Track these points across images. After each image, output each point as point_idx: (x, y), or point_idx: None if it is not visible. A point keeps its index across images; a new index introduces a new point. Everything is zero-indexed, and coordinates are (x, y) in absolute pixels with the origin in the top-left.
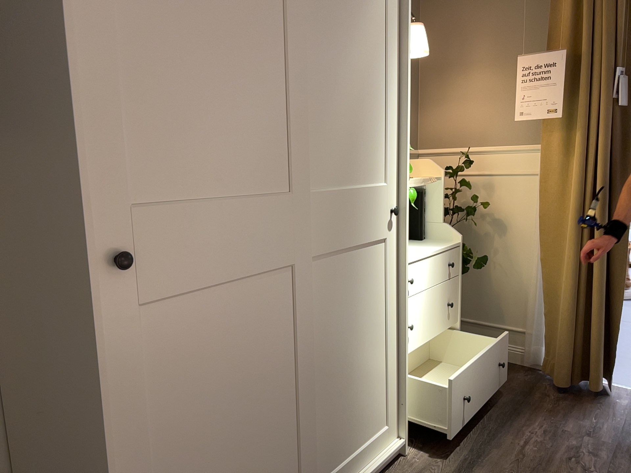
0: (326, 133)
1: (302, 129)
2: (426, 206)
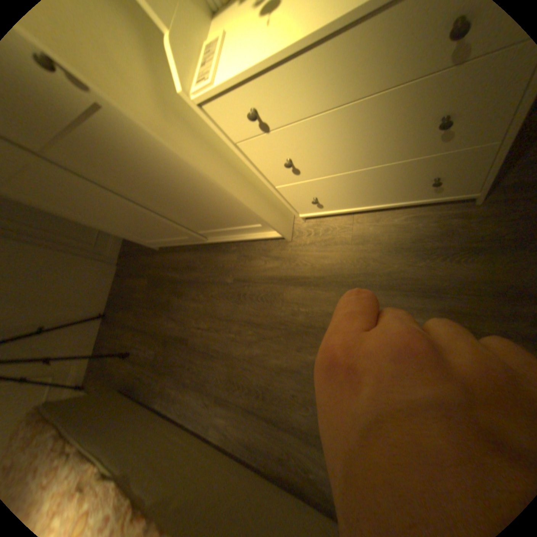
0: None
1: None
2: None
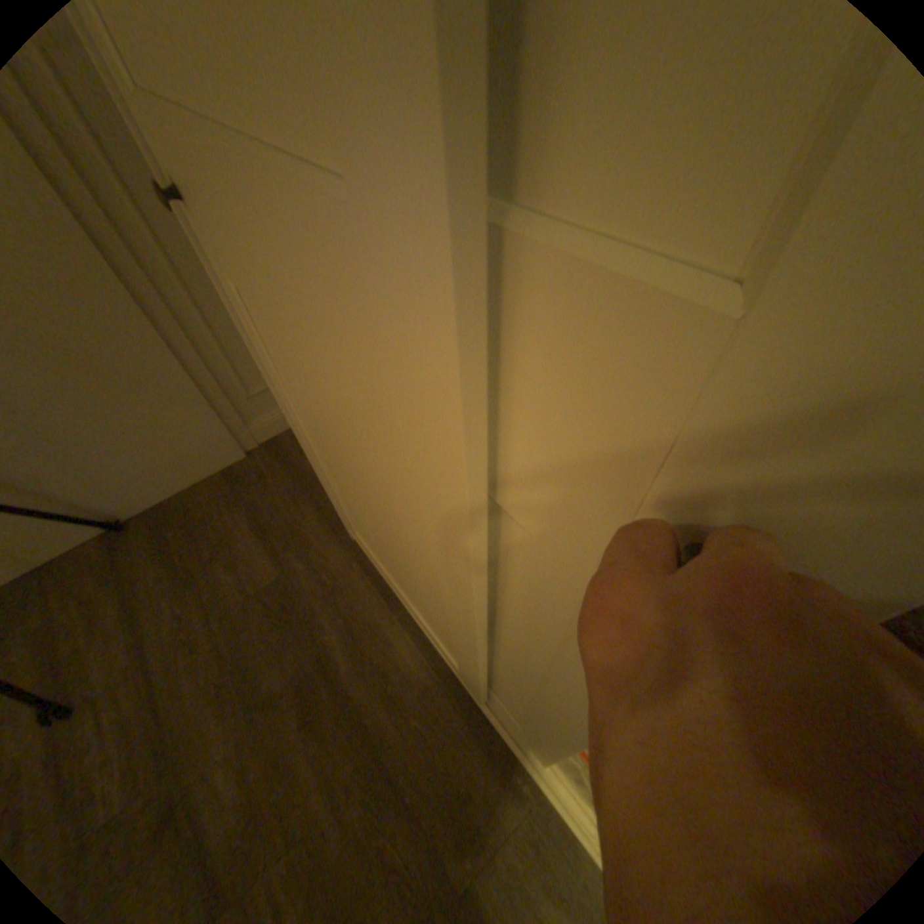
0: None
1: None
2: None
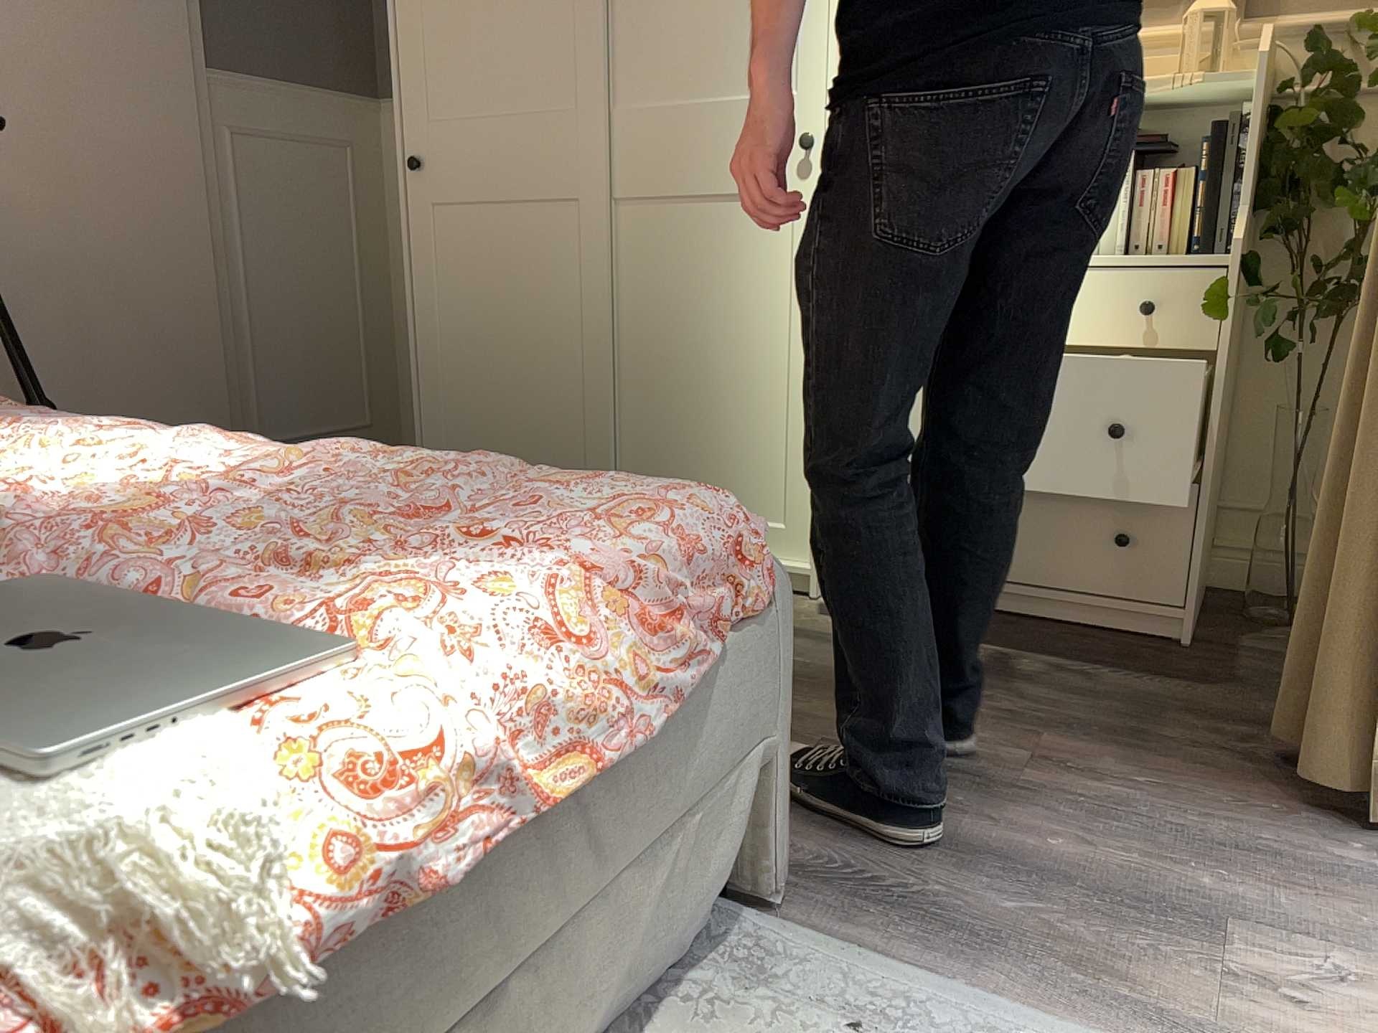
0: (658, 29)
1: (595, 33)
2: (1248, 162)
